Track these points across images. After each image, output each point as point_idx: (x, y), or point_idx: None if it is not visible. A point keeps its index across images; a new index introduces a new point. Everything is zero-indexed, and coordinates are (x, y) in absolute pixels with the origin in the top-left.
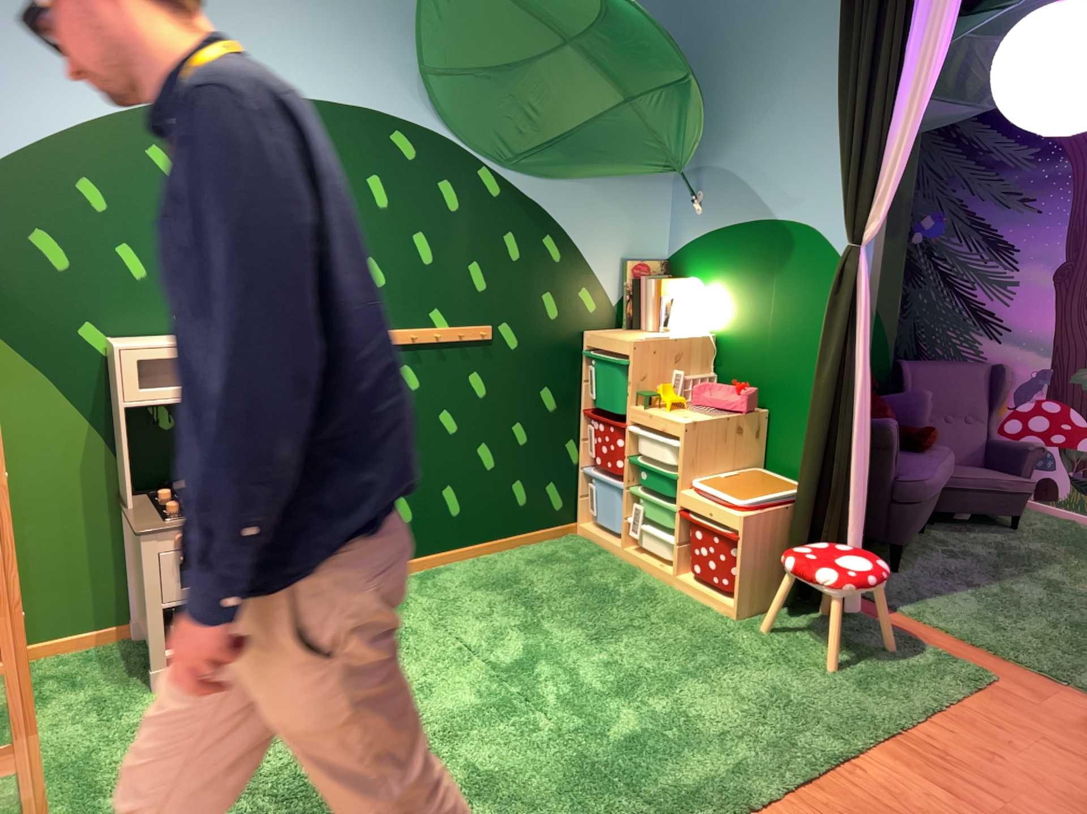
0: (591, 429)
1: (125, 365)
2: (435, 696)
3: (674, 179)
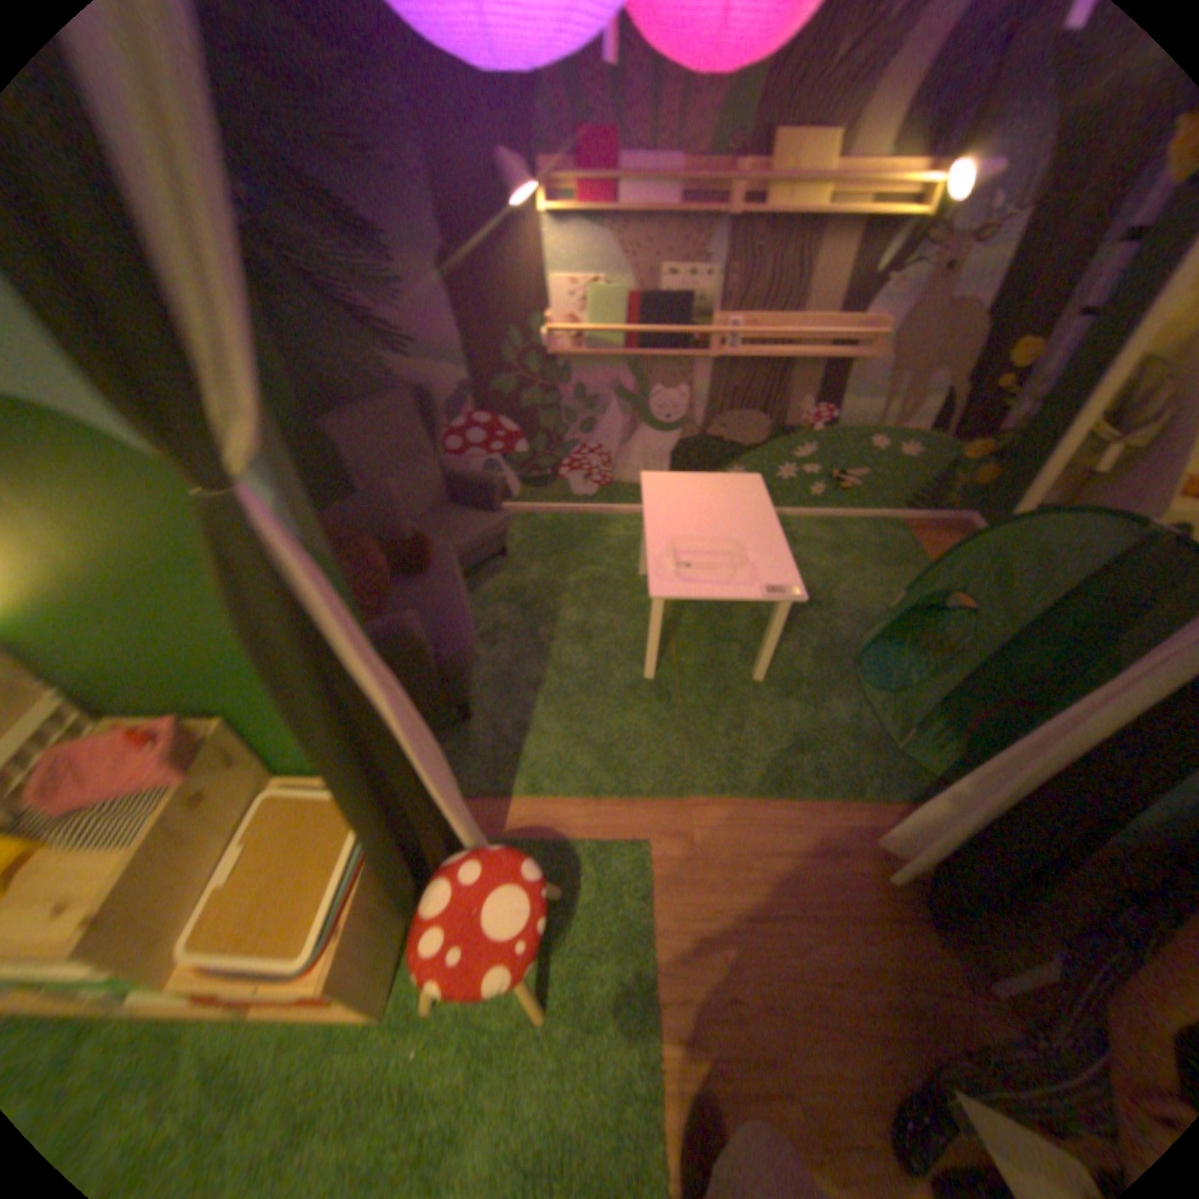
0: None
1: None
2: None
3: None
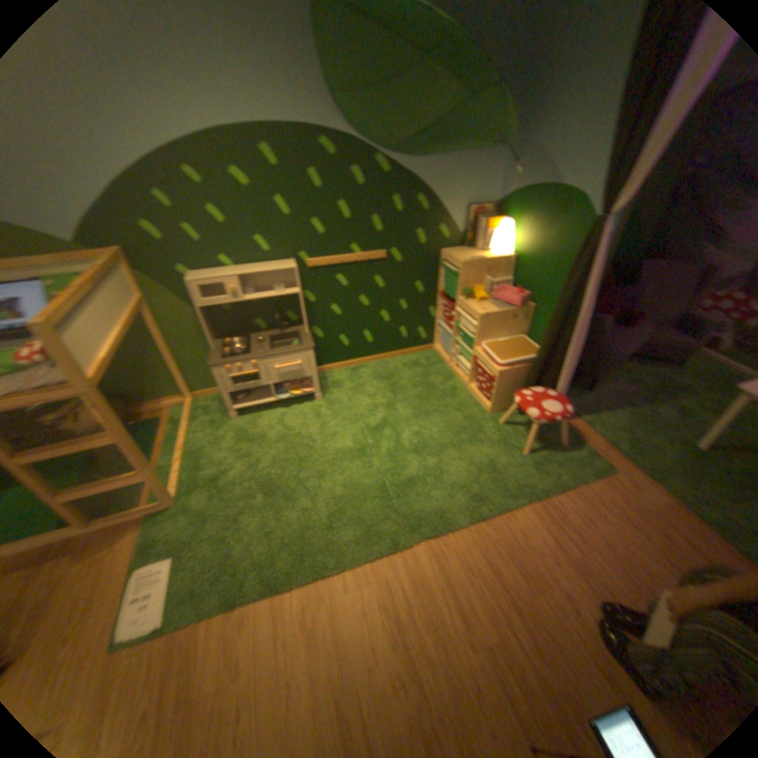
0: (441, 304)
1: (194, 289)
2: (336, 440)
3: (509, 147)
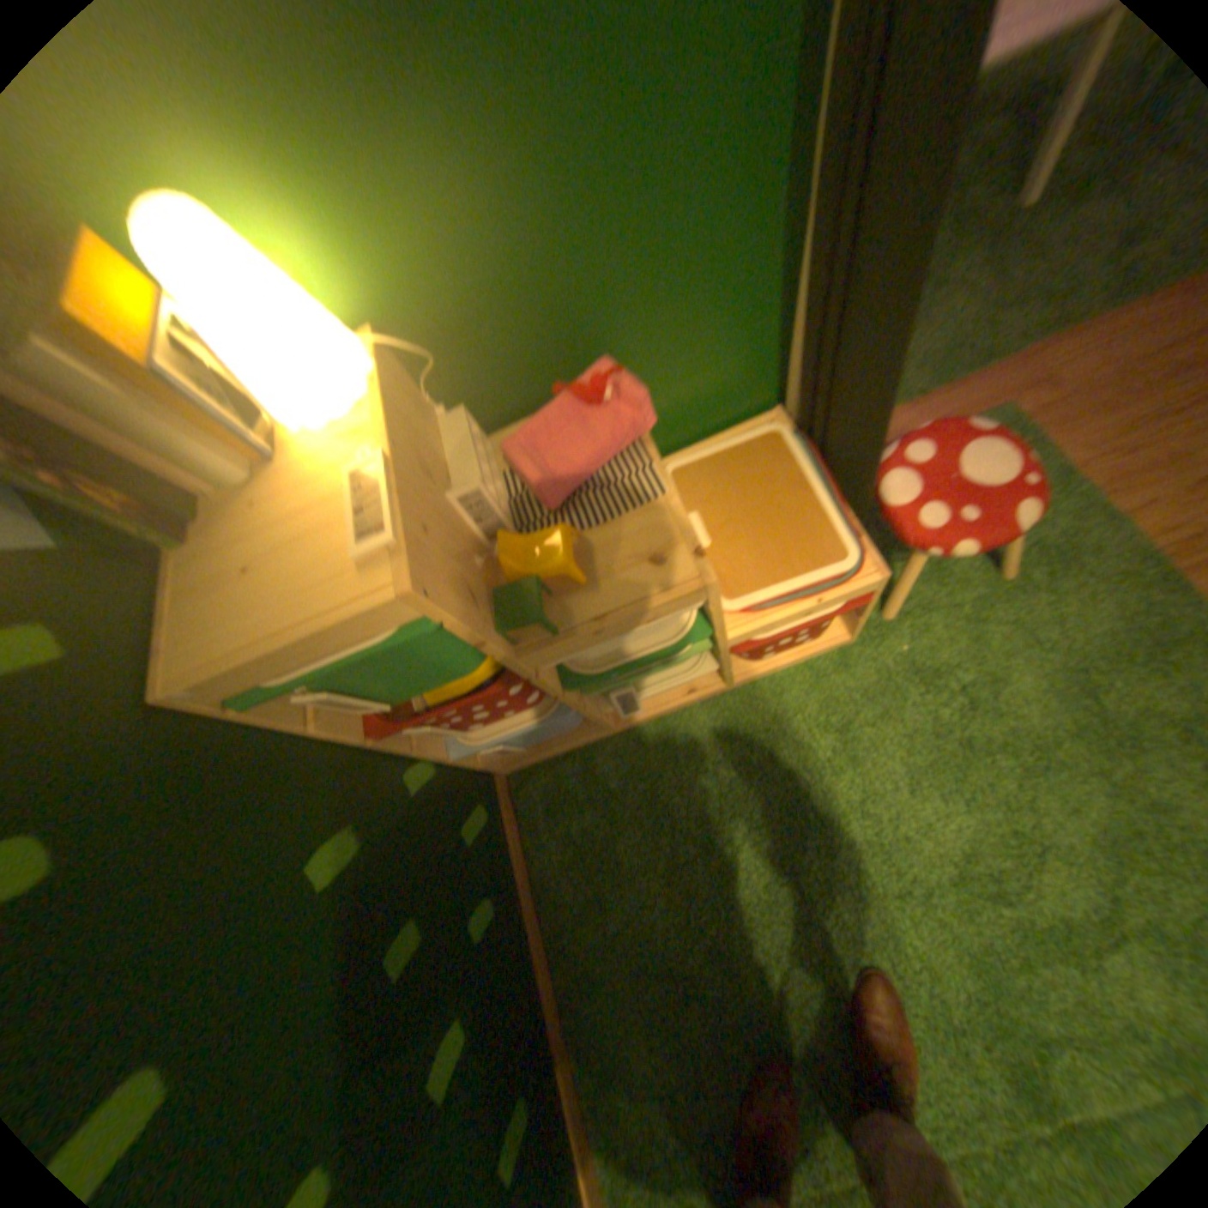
0: (430, 736)
1: None
2: None
3: None
